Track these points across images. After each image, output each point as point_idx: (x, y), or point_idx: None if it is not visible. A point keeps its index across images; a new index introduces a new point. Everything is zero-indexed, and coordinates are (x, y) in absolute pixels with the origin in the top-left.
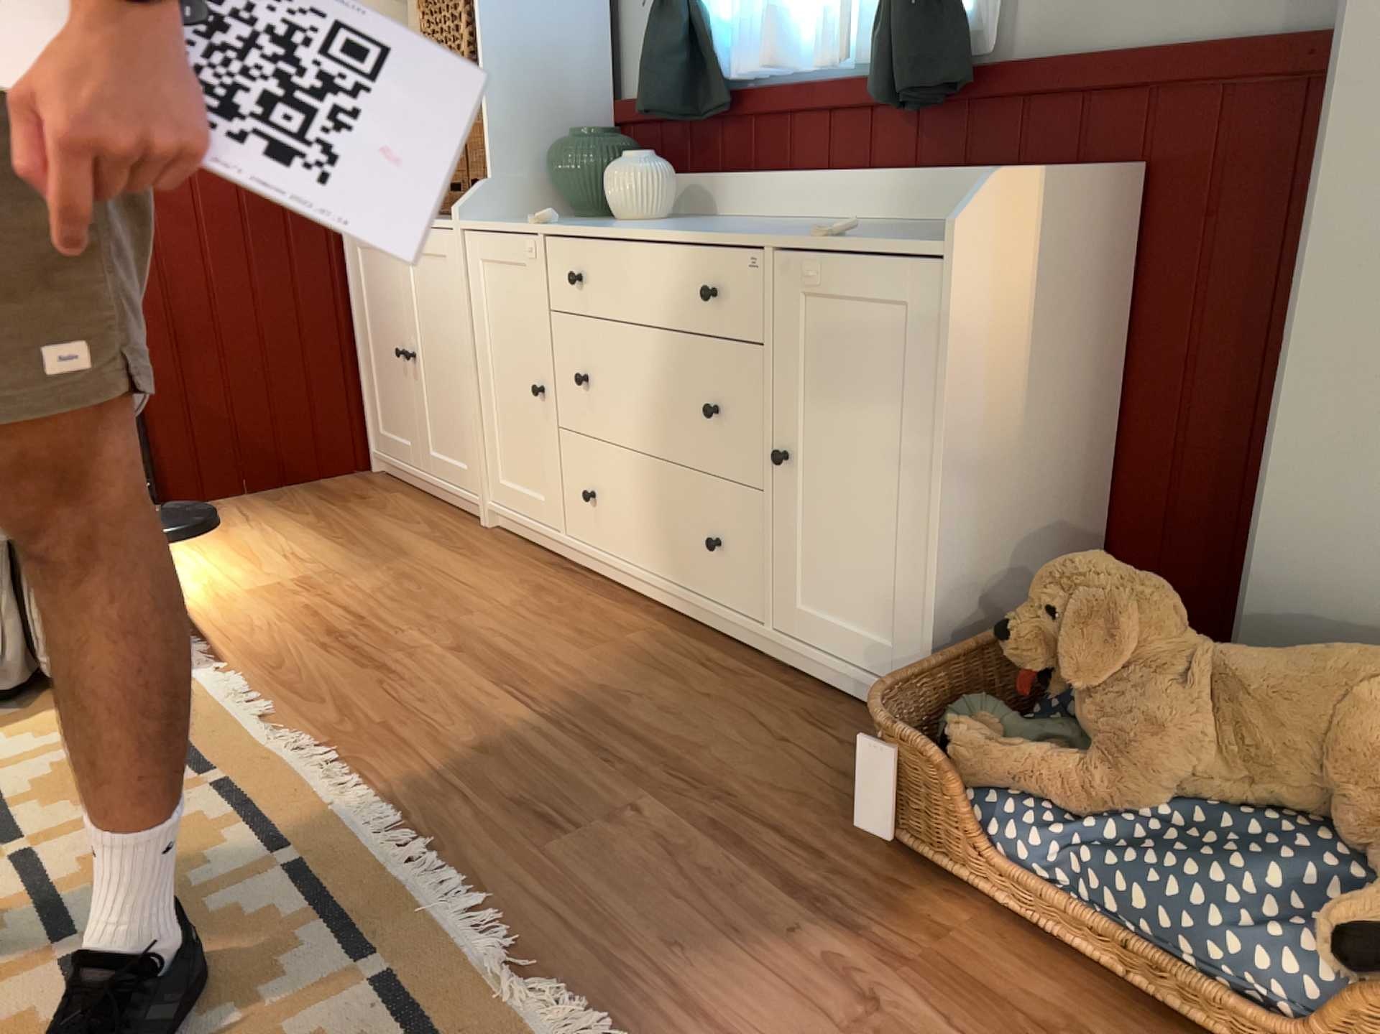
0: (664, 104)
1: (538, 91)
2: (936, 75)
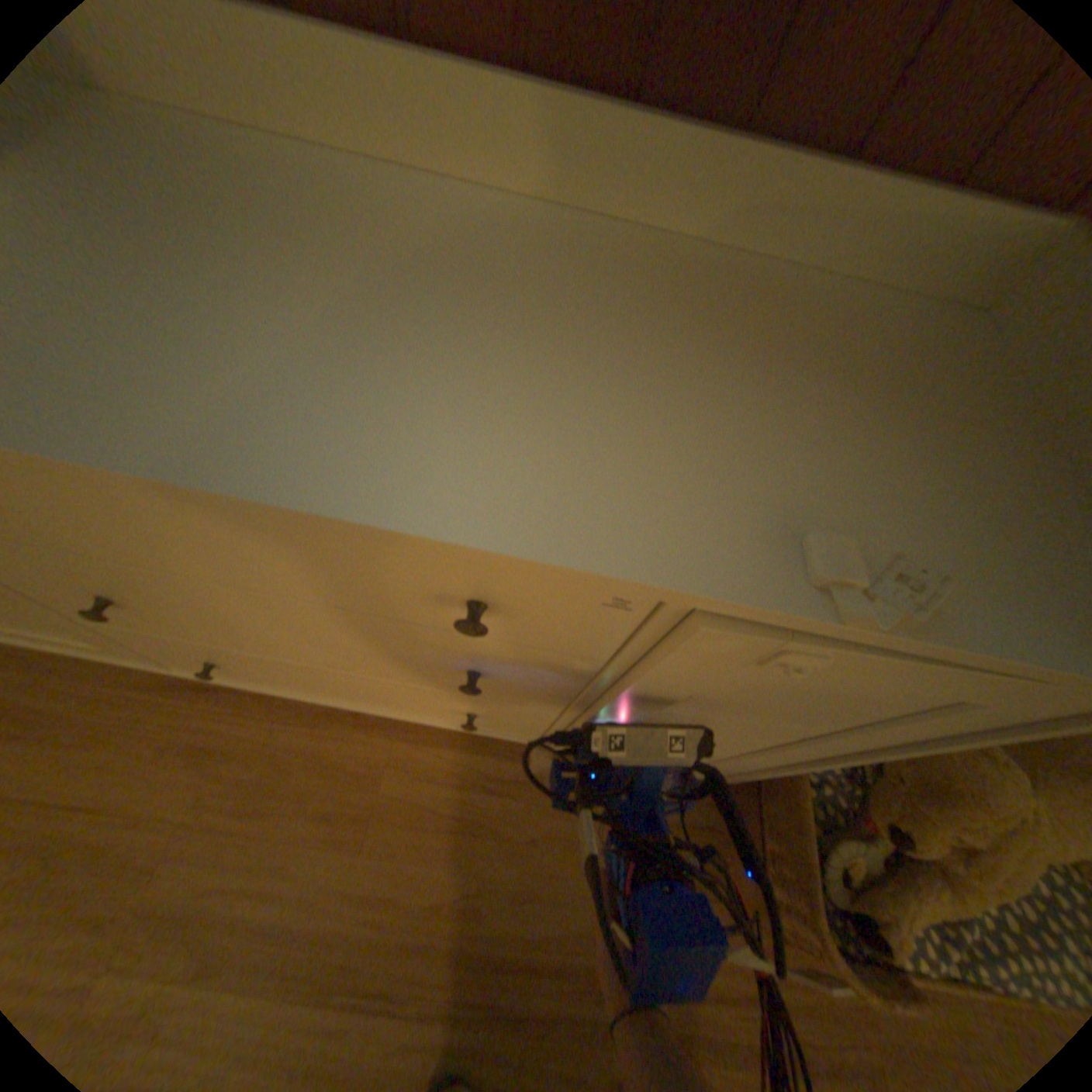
0: None
1: None
2: None
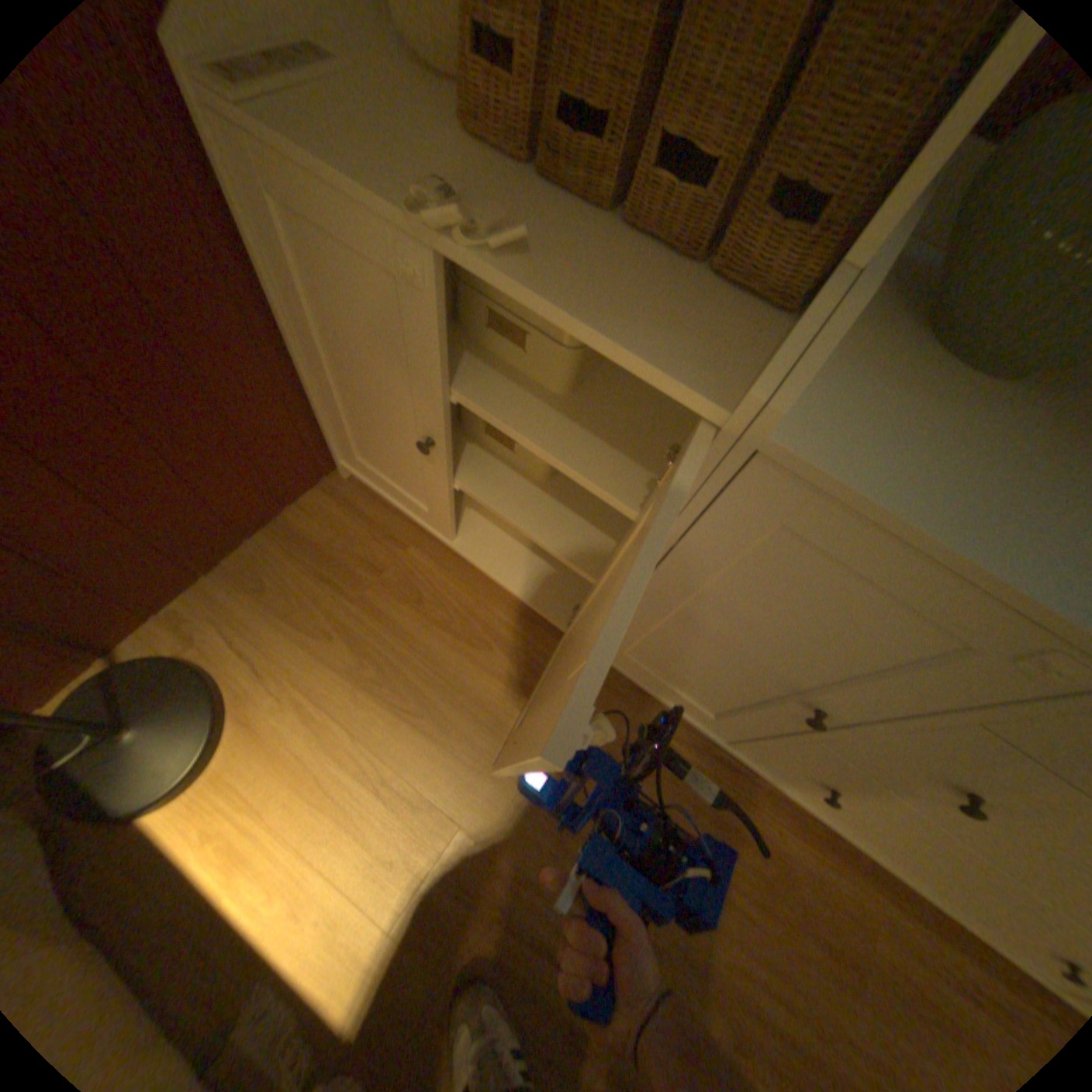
0: None
1: None
2: None
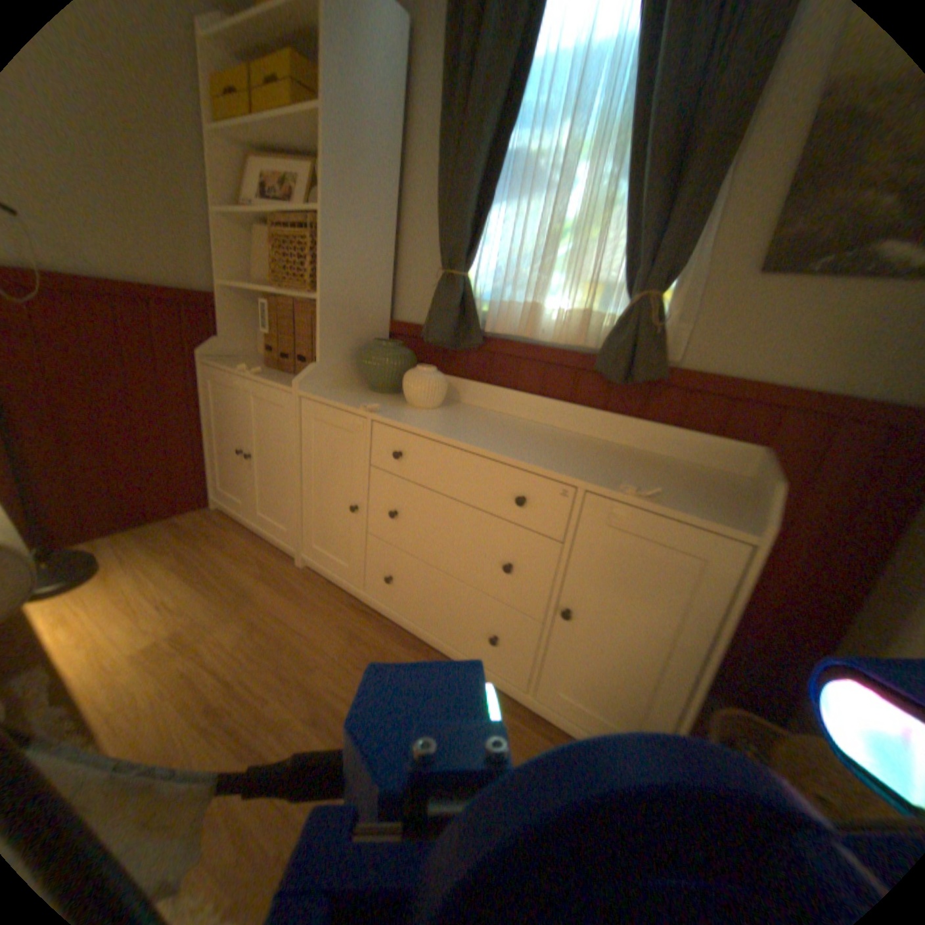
0: (447, 338)
1: (353, 309)
2: (661, 373)
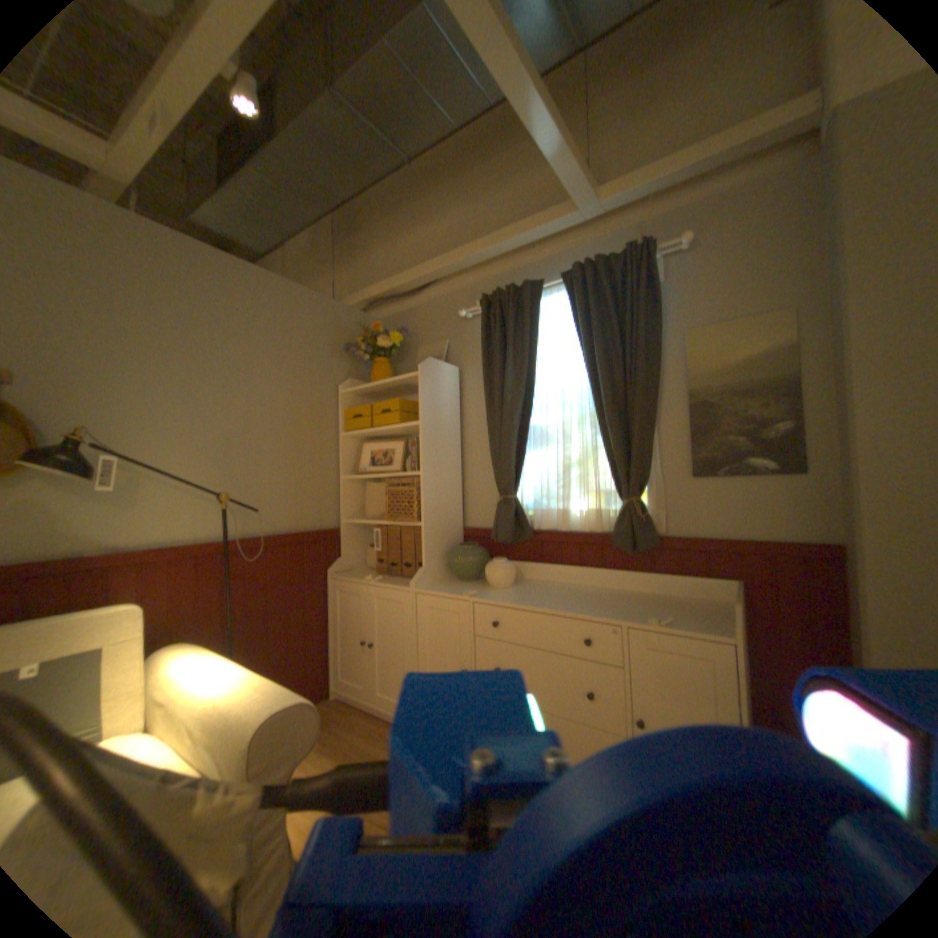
0: (509, 537)
1: (441, 526)
2: (653, 543)
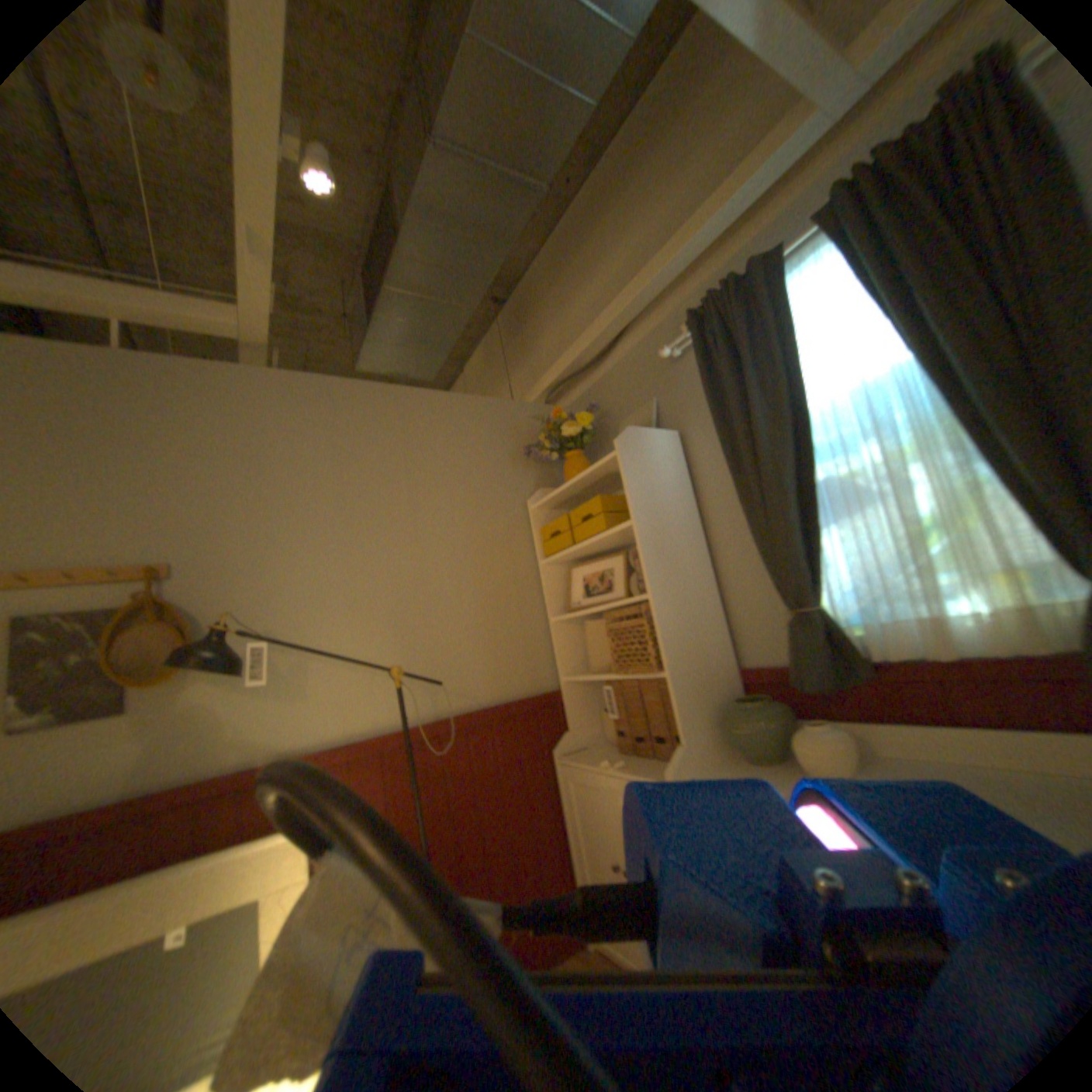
0: (828, 681)
1: (701, 673)
2: None
